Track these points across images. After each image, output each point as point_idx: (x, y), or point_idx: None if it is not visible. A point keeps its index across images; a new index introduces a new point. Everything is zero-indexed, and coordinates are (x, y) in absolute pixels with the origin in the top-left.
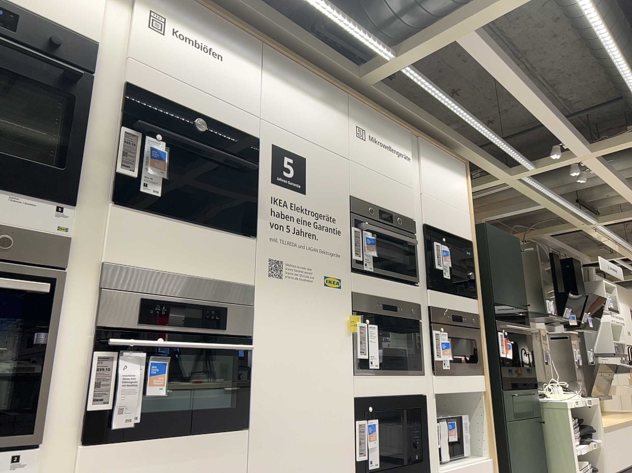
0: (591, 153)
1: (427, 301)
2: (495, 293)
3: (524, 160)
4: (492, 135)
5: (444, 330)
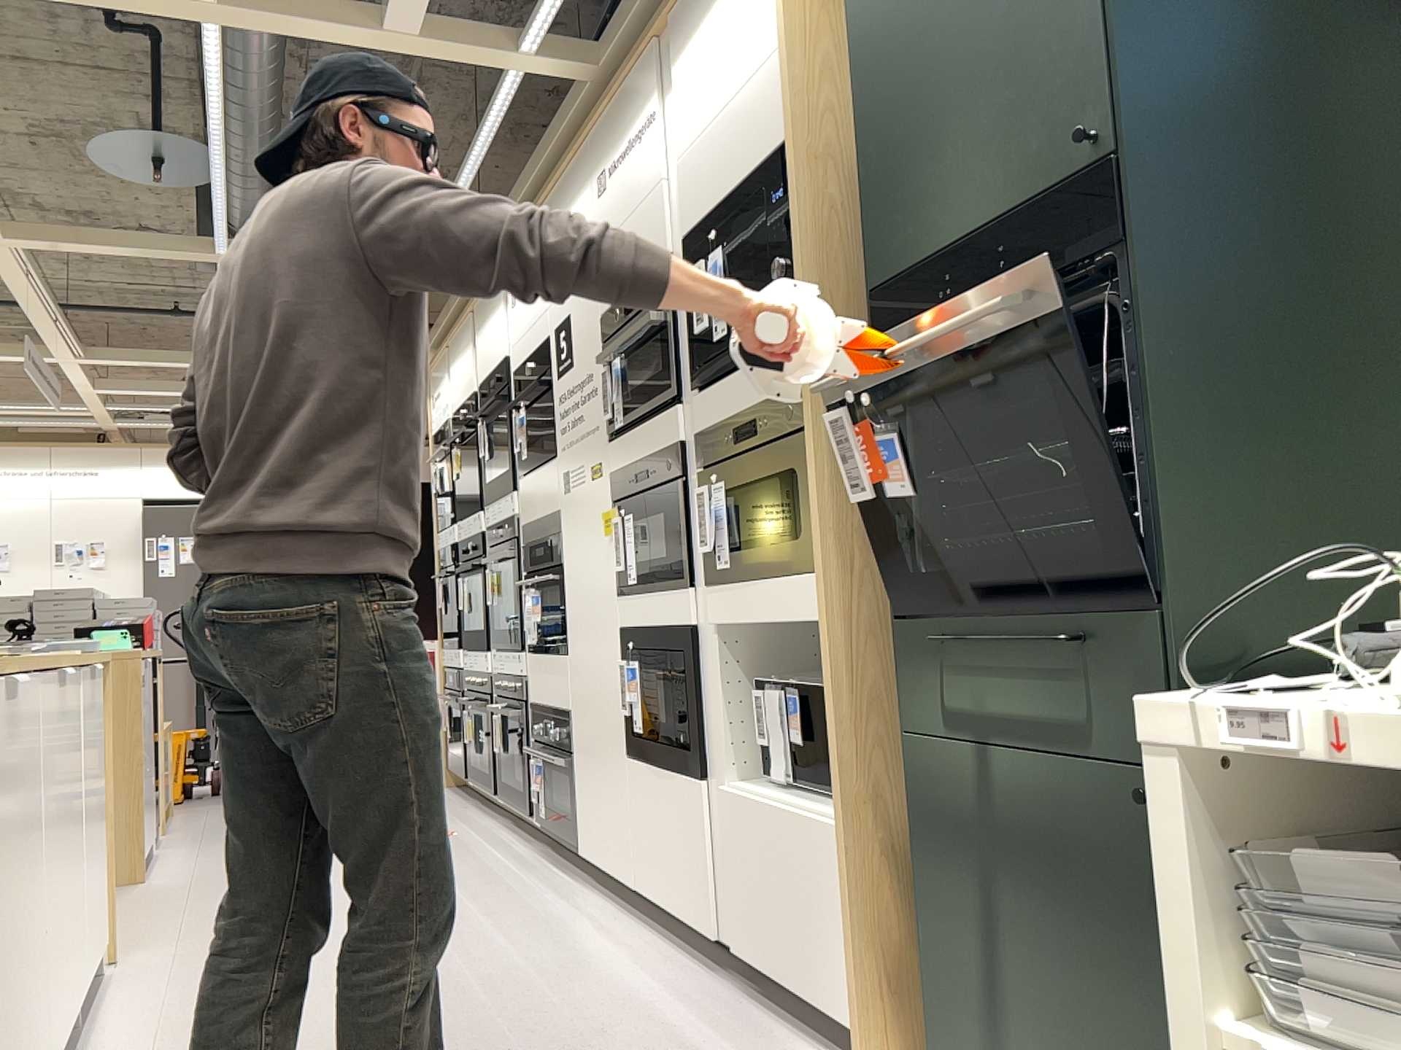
0: None
1: (701, 423)
2: (883, 246)
3: None
4: None
5: (719, 478)
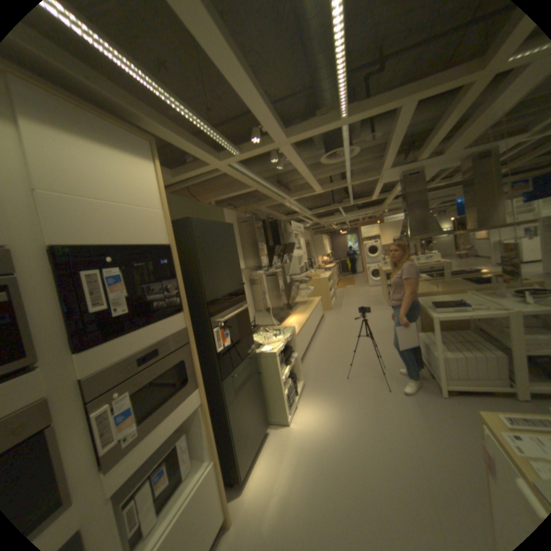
0: (288, 140)
1: (74, 375)
2: (208, 291)
3: (228, 145)
4: (175, 101)
5: (119, 396)
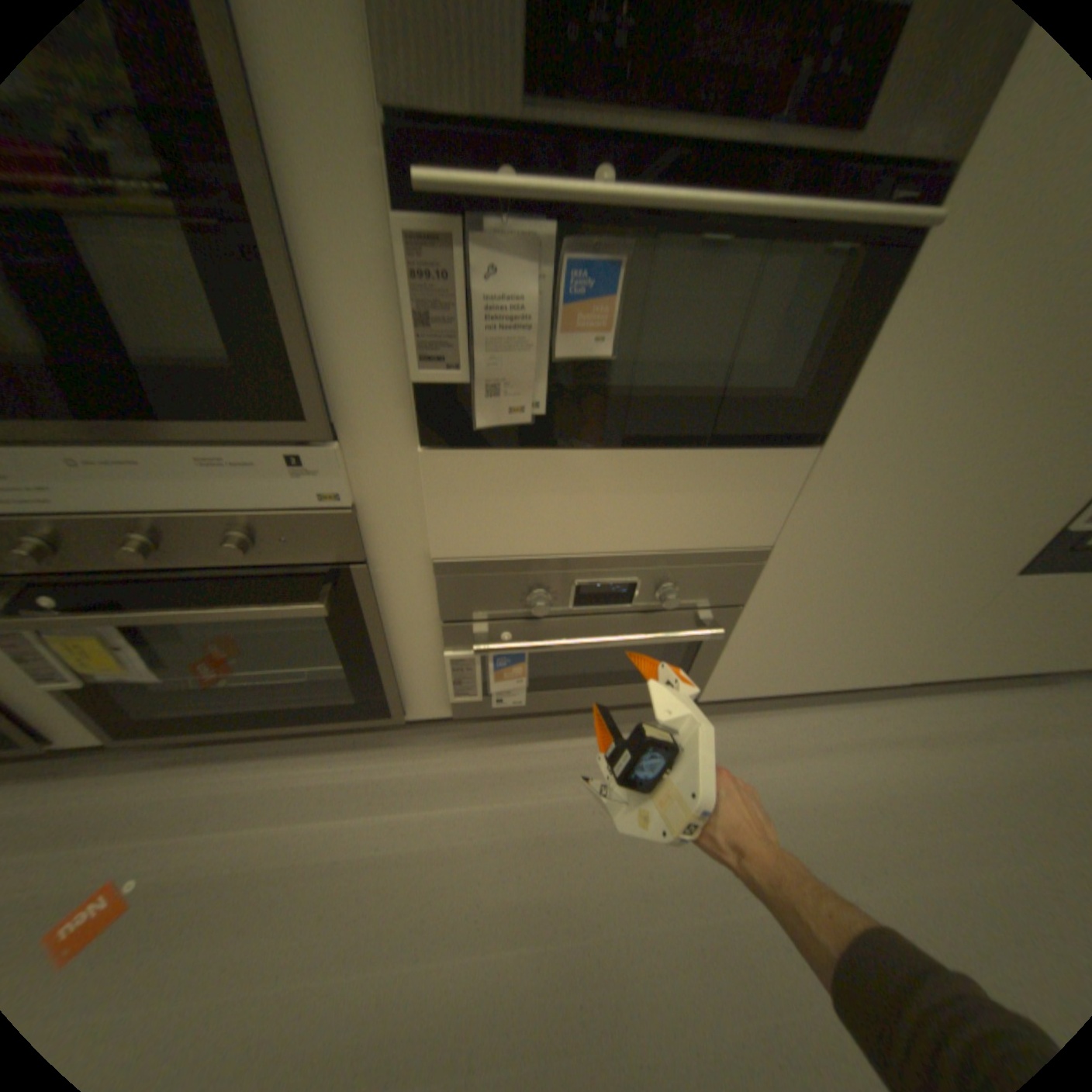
0: None
1: None
2: None
3: None
4: None
5: None
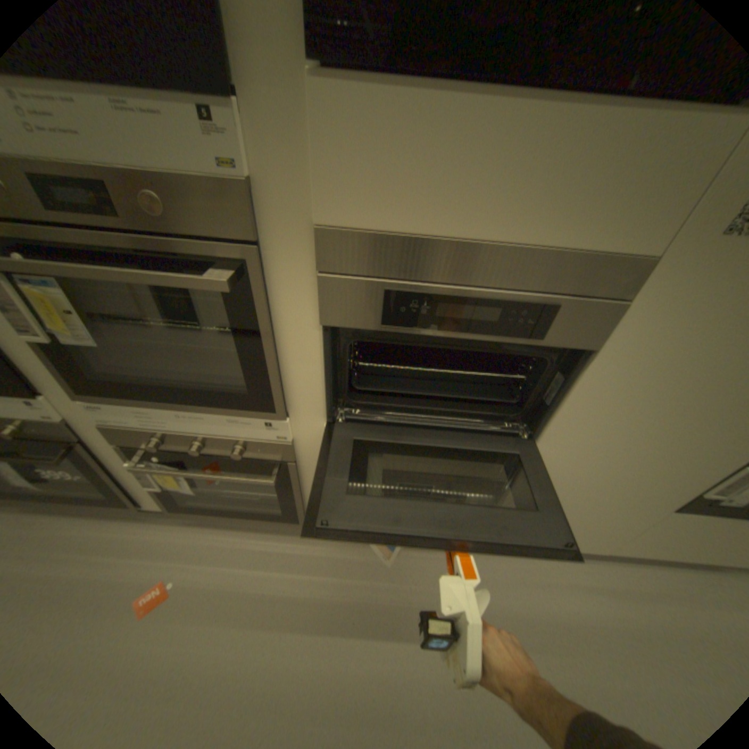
0: None
1: None
2: None
3: None
4: None
5: None
